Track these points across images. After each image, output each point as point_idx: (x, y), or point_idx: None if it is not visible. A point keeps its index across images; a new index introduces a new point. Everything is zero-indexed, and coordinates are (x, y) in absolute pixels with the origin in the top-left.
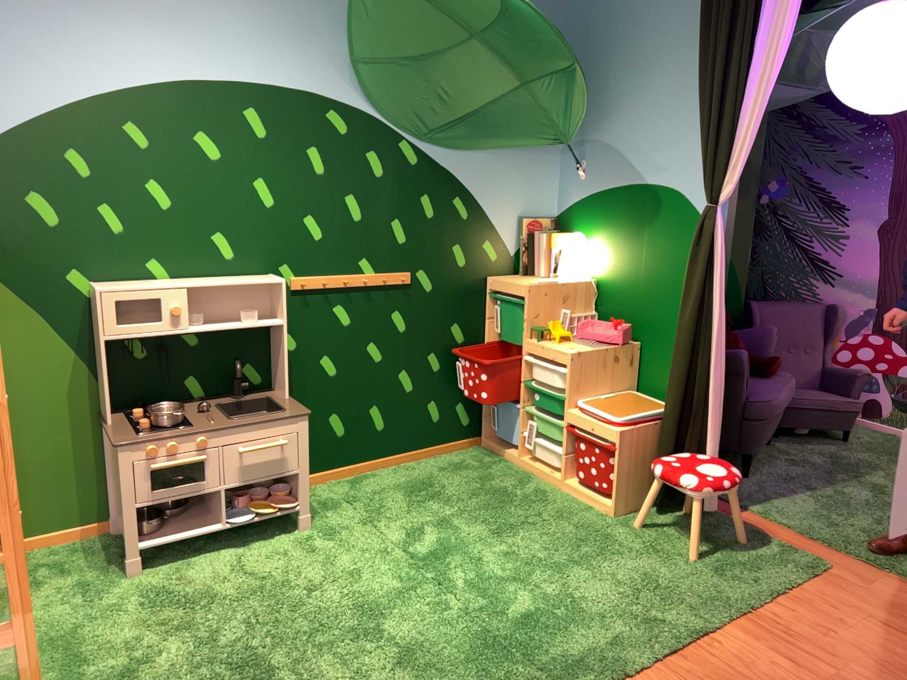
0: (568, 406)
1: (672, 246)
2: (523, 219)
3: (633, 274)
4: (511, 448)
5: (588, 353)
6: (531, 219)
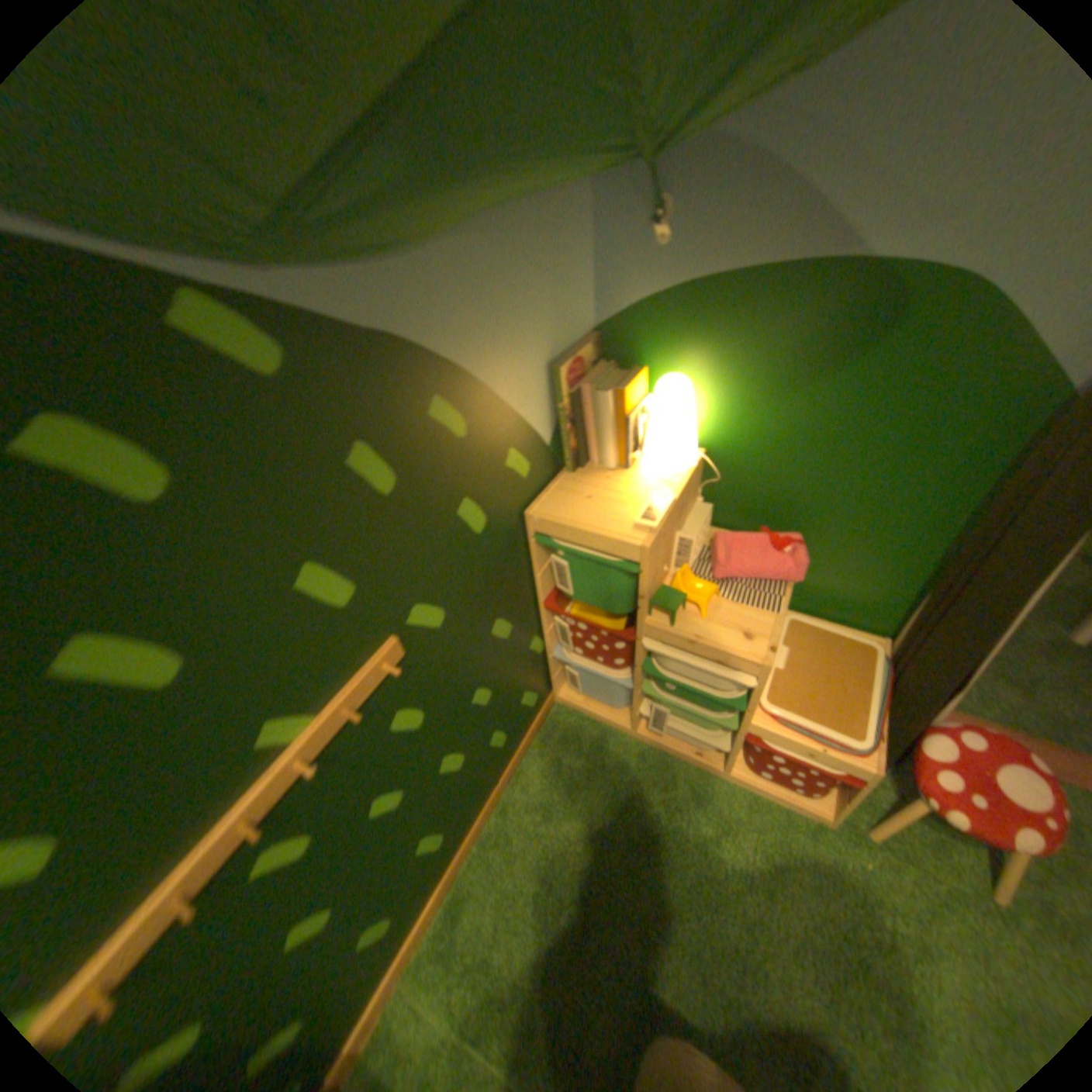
0: (750, 717)
1: (919, 401)
2: (560, 370)
3: (793, 445)
4: (608, 708)
5: (780, 639)
6: (571, 361)
